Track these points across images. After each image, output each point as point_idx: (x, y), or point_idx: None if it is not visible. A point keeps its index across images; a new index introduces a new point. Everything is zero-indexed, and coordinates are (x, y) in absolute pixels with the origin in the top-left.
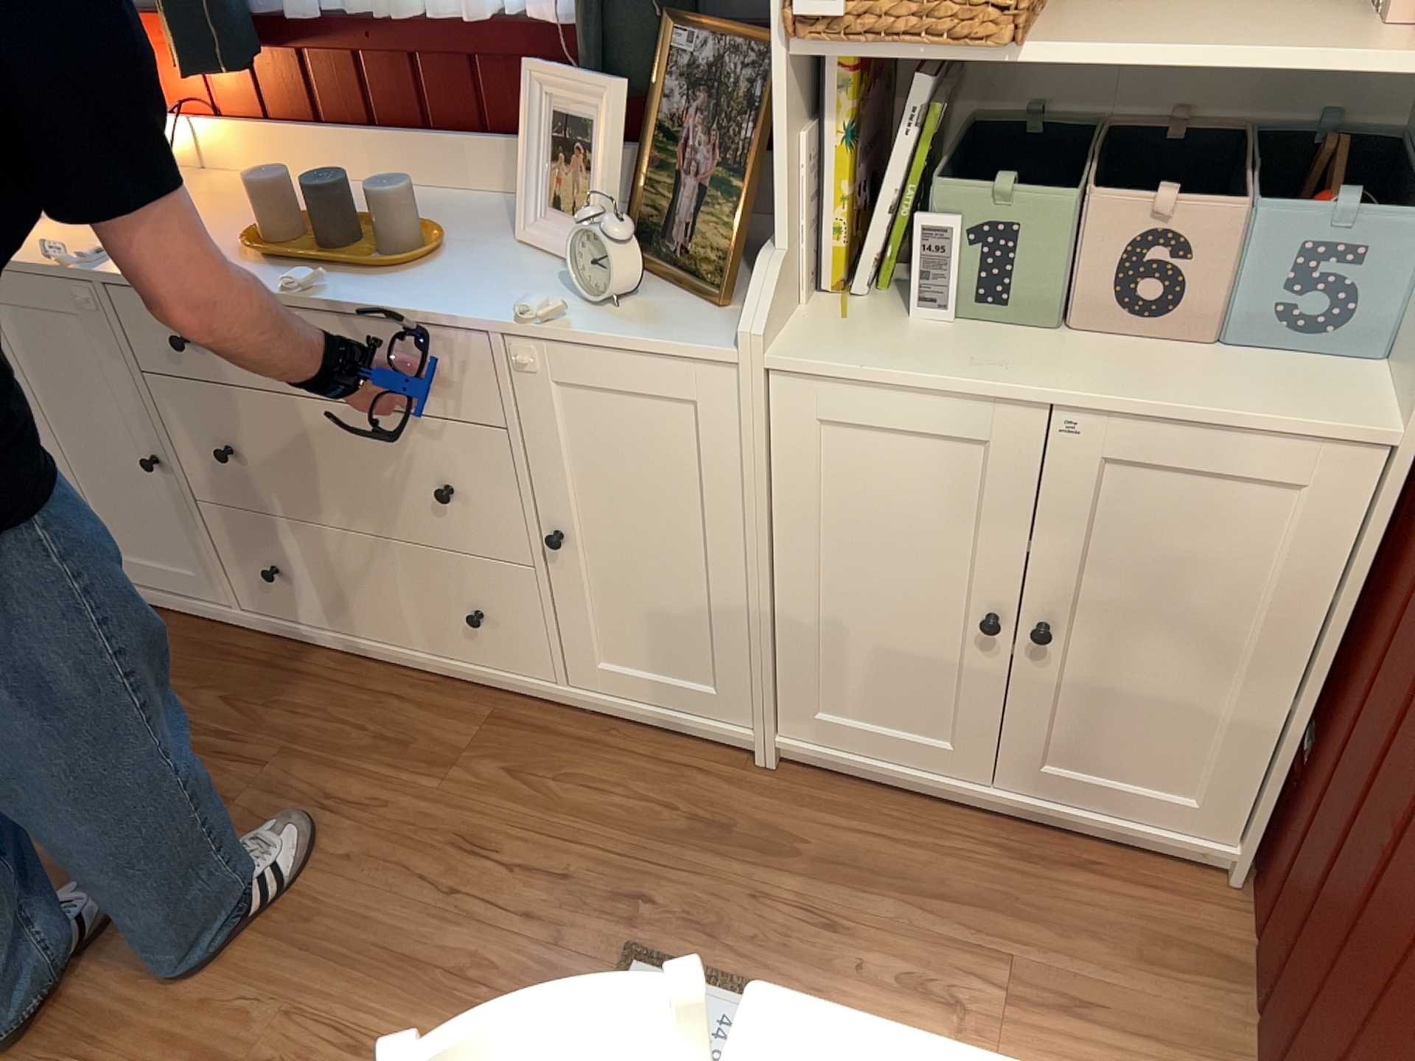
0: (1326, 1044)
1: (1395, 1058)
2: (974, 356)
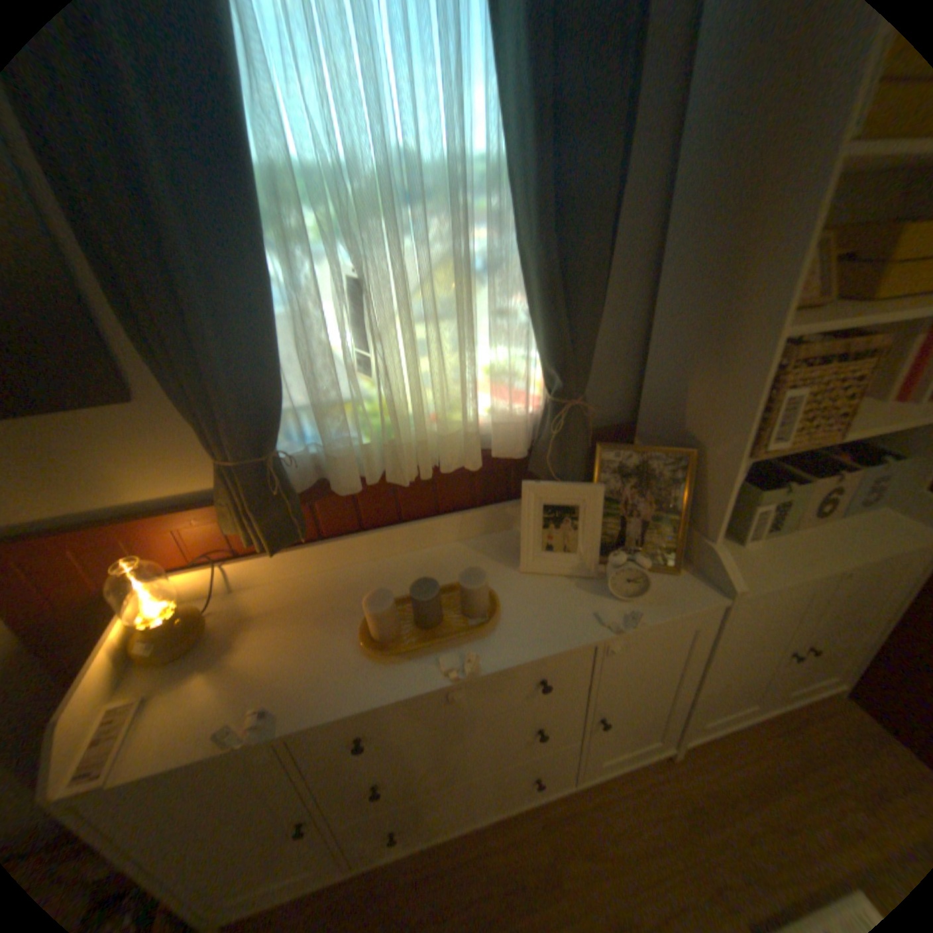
0: None
1: None
2: (797, 555)
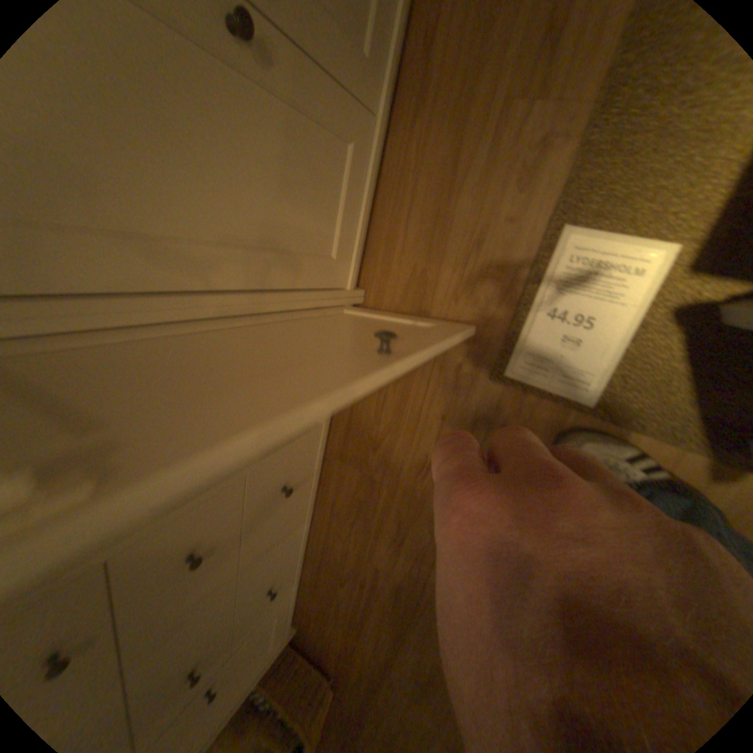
0: None
1: None
2: None
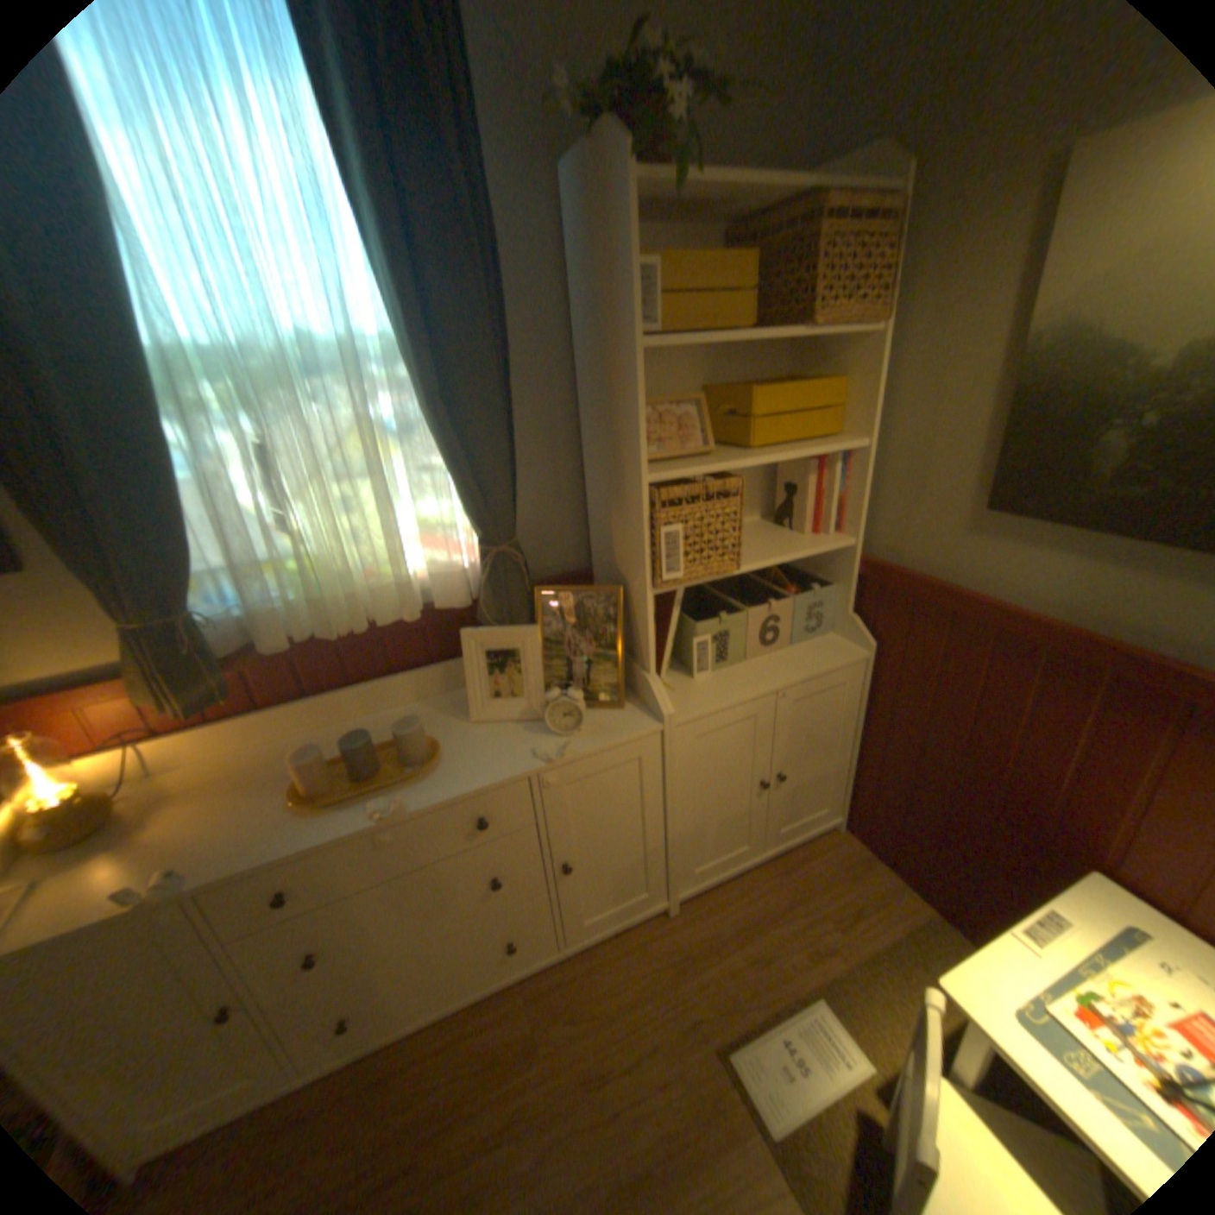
0: (976, 860)
1: (1033, 844)
2: (735, 681)
